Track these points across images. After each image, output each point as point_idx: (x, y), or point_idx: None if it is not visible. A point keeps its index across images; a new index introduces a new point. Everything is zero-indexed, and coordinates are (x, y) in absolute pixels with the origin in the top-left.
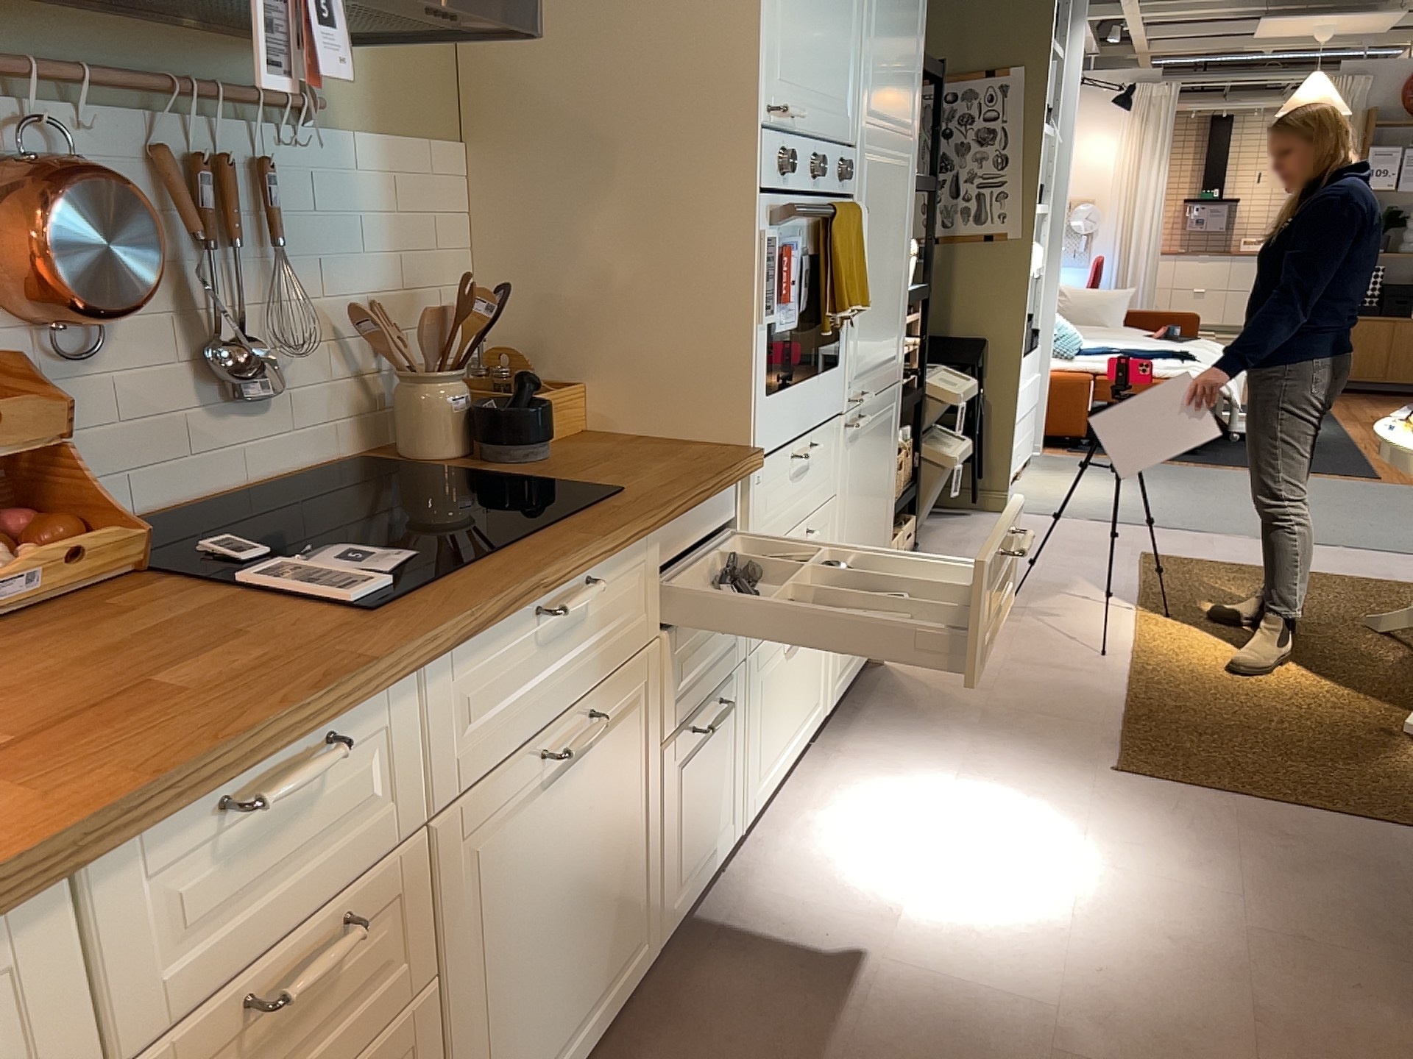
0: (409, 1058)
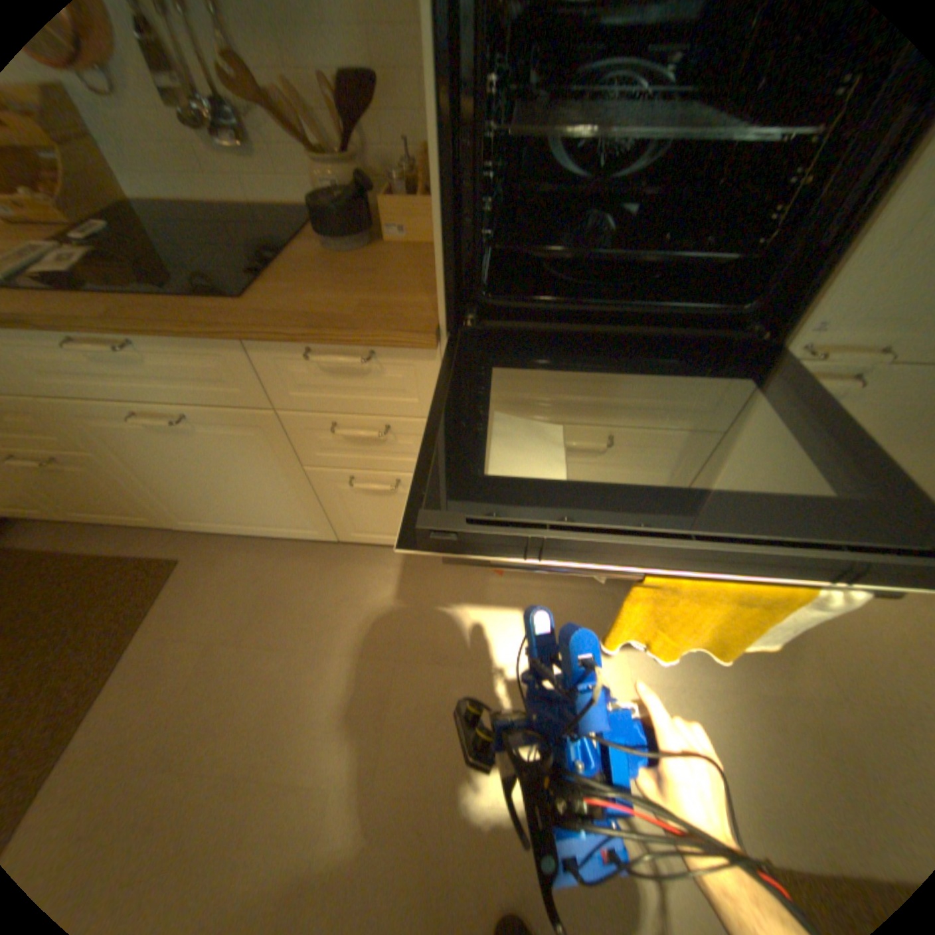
0: (87, 469)
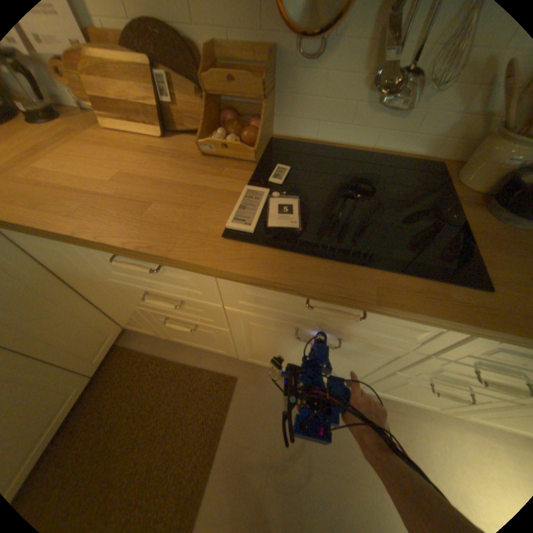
0: (216, 333)
